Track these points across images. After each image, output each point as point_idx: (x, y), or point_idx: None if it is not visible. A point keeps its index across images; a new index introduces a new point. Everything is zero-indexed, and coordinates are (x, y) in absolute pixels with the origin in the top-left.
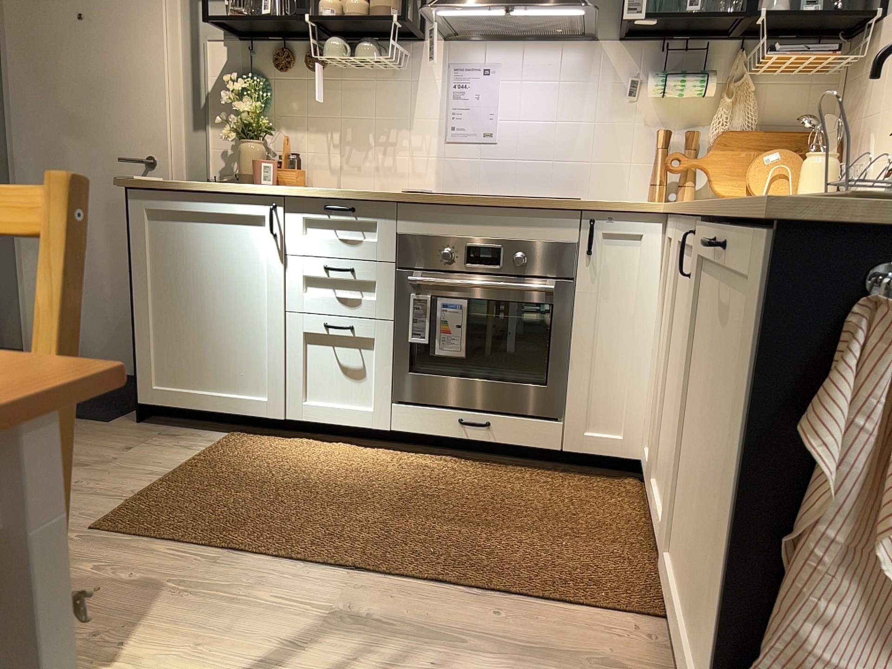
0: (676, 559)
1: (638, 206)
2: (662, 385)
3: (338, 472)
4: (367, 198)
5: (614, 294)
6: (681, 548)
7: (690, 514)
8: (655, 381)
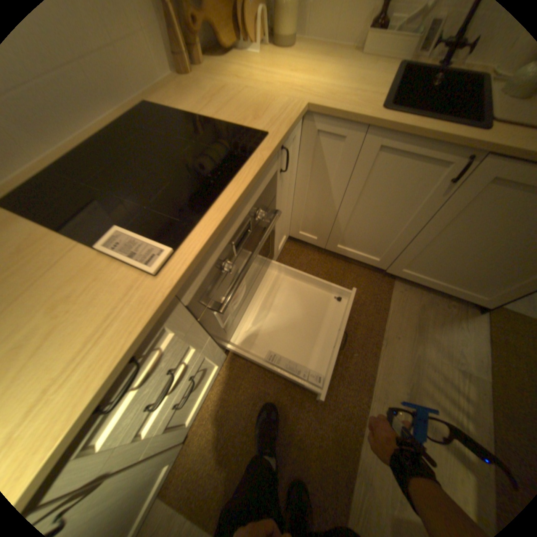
0: (420, 270)
1: (299, 109)
2: (349, 213)
3: (255, 399)
4: (141, 331)
5: (284, 180)
6: (434, 268)
7: (456, 262)
8: (308, 206)
